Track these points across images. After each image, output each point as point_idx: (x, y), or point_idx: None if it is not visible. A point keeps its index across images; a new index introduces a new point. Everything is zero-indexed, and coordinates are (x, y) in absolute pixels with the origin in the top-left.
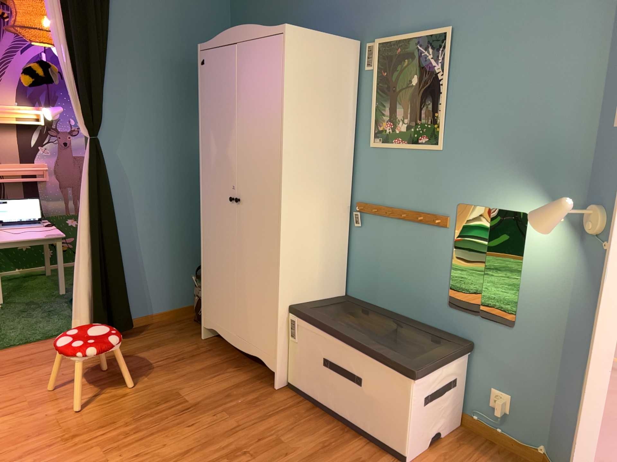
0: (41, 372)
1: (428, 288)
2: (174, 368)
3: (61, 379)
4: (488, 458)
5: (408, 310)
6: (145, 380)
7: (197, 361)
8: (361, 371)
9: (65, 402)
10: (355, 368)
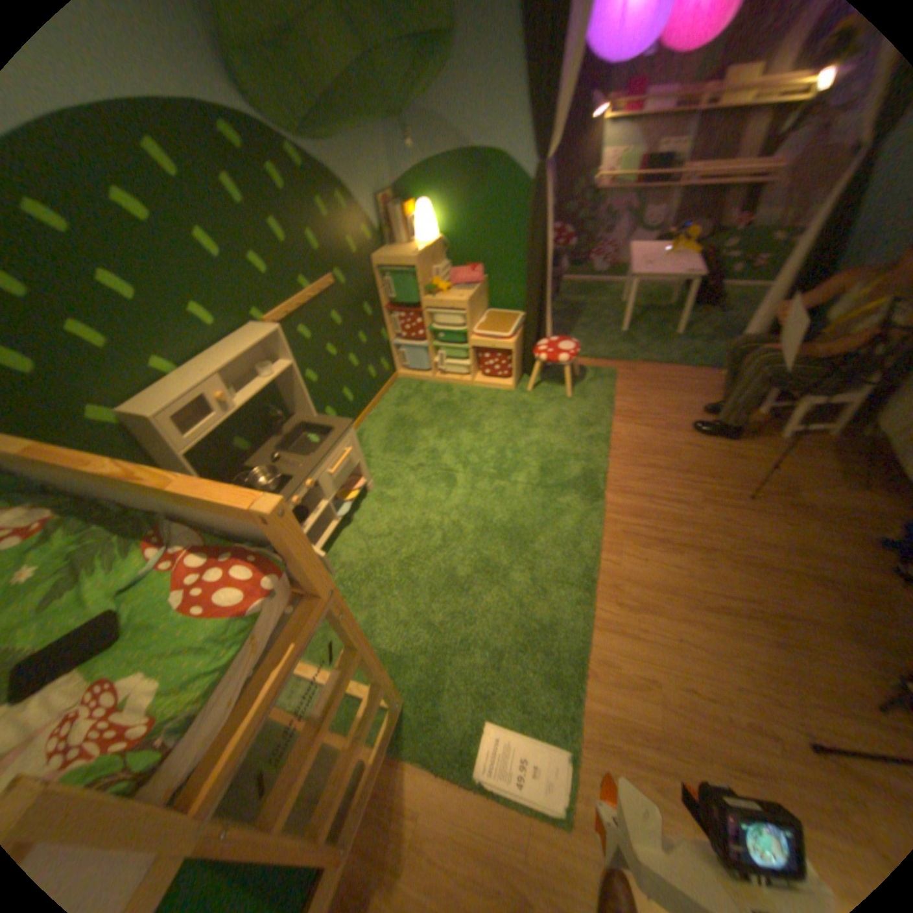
0: (684, 401)
1: None
2: (808, 456)
3: (697, 415)
4: None
5: None
6: (771, 455)
7: (840, 461)
8: None
9: (692, 439)
10: None
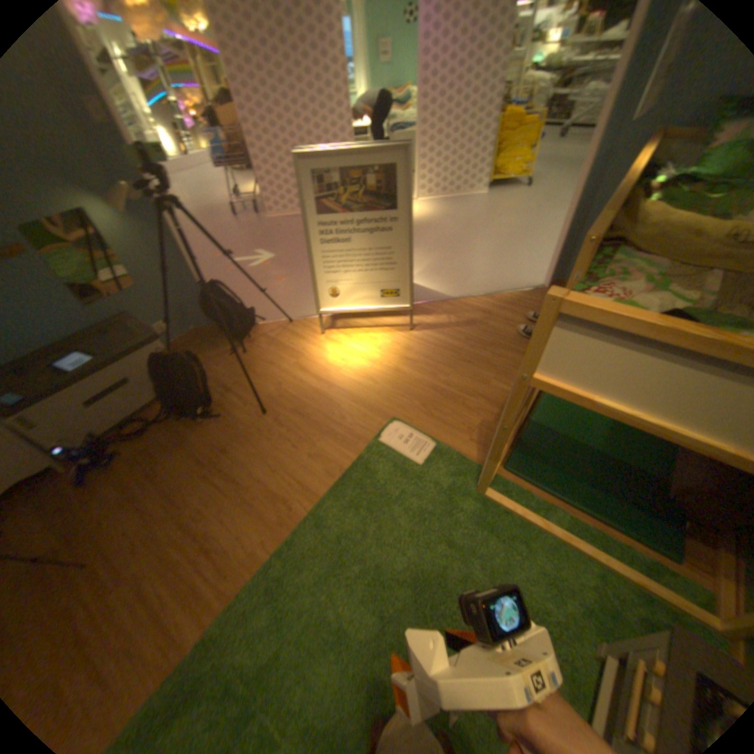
0: None
1: (59, 308)
2: None
3: None
4: (188, 350)
5: (59, 336)
6: None
7: None
8: (120, 374)
9: None
10: (114, 378)
